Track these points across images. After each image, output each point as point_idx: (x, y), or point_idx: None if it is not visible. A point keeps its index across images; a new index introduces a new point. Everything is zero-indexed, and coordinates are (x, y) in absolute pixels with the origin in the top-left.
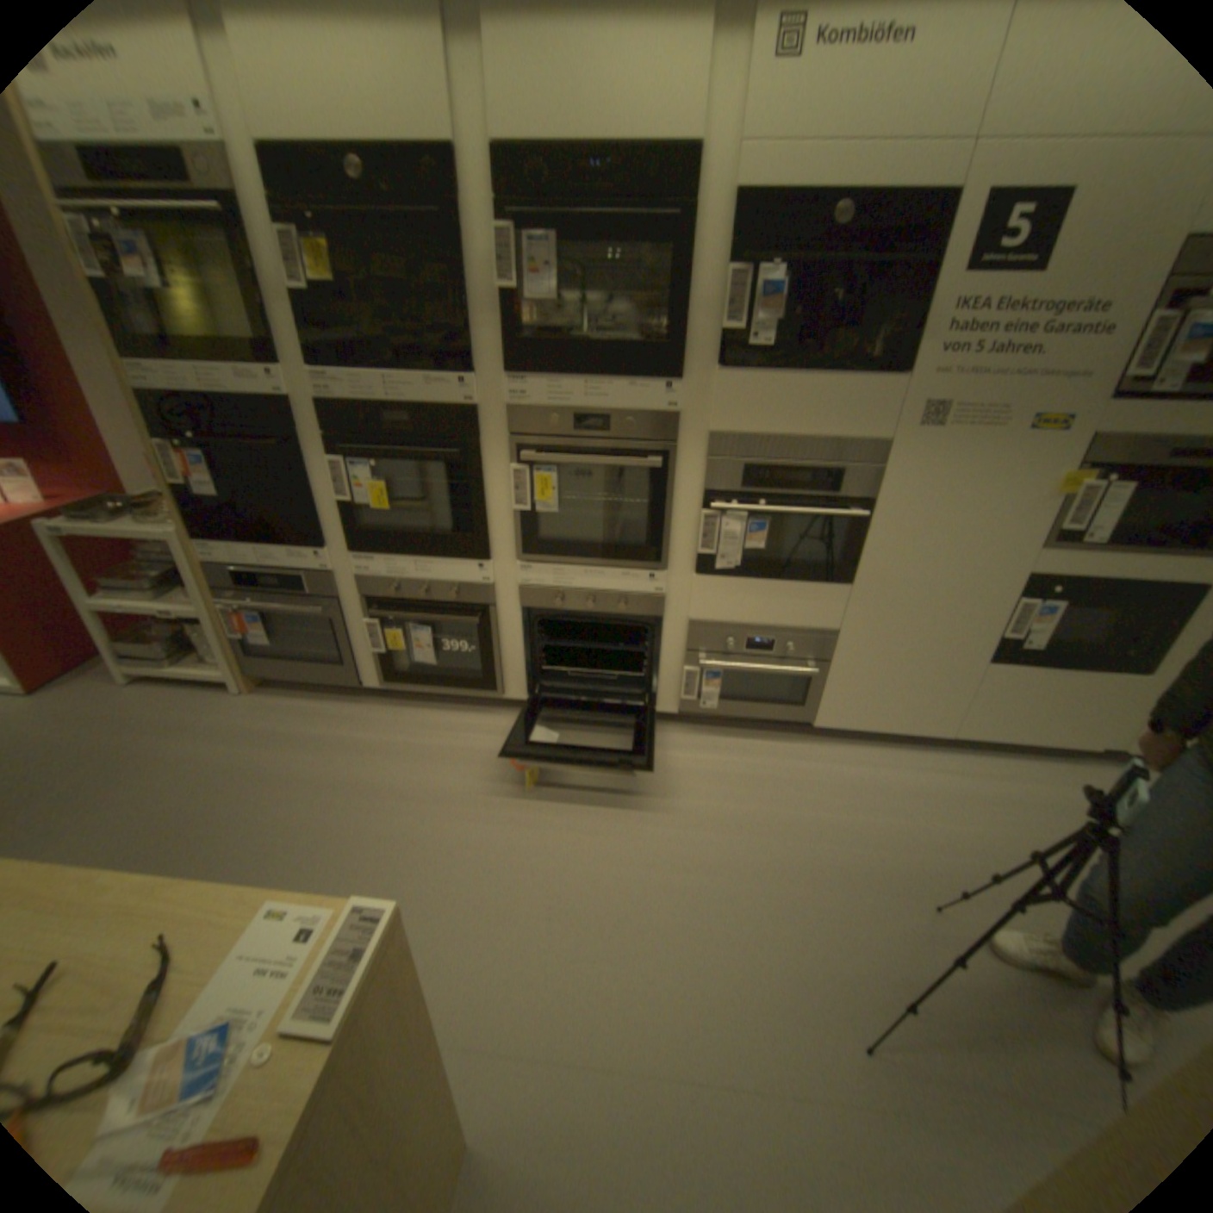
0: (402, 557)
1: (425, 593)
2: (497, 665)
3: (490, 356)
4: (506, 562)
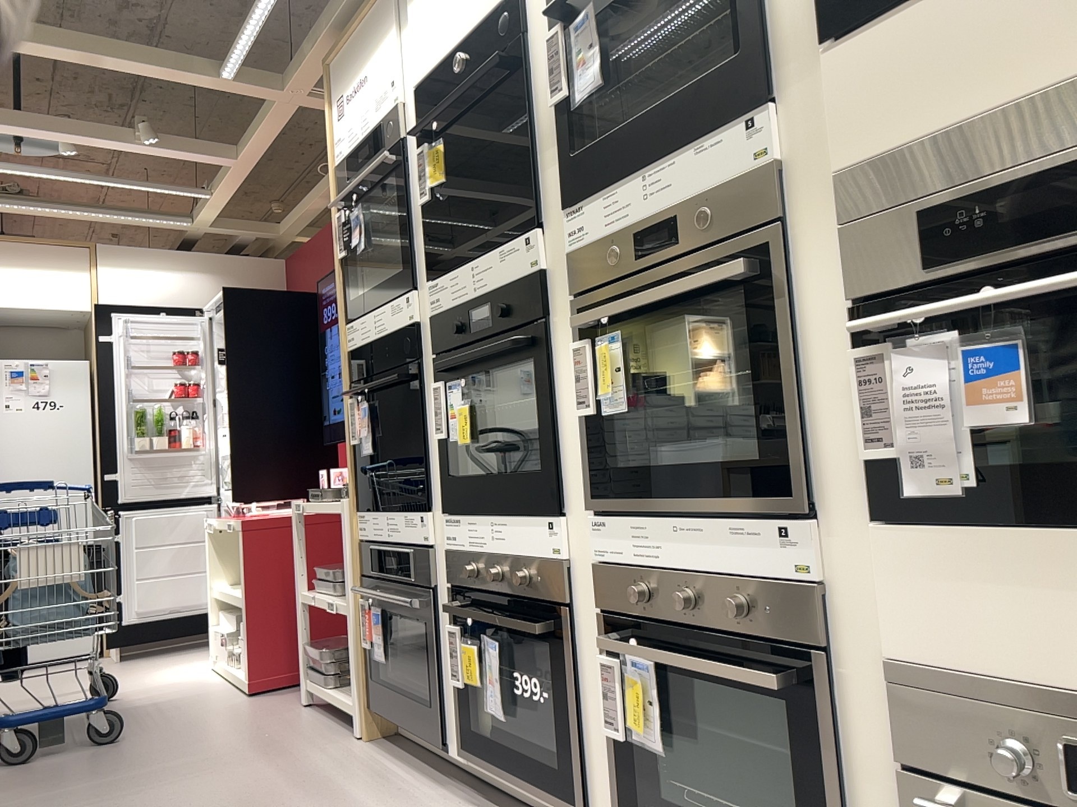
0: (481, 514)
1: (495, 573)
2: (580, 739)
3: (553, 193)
4: (582, 514)
